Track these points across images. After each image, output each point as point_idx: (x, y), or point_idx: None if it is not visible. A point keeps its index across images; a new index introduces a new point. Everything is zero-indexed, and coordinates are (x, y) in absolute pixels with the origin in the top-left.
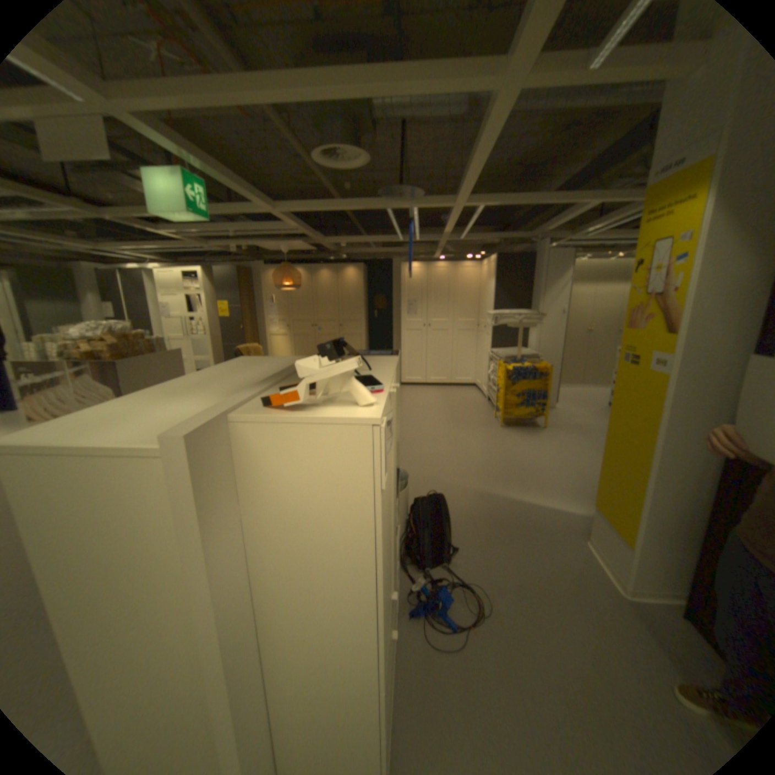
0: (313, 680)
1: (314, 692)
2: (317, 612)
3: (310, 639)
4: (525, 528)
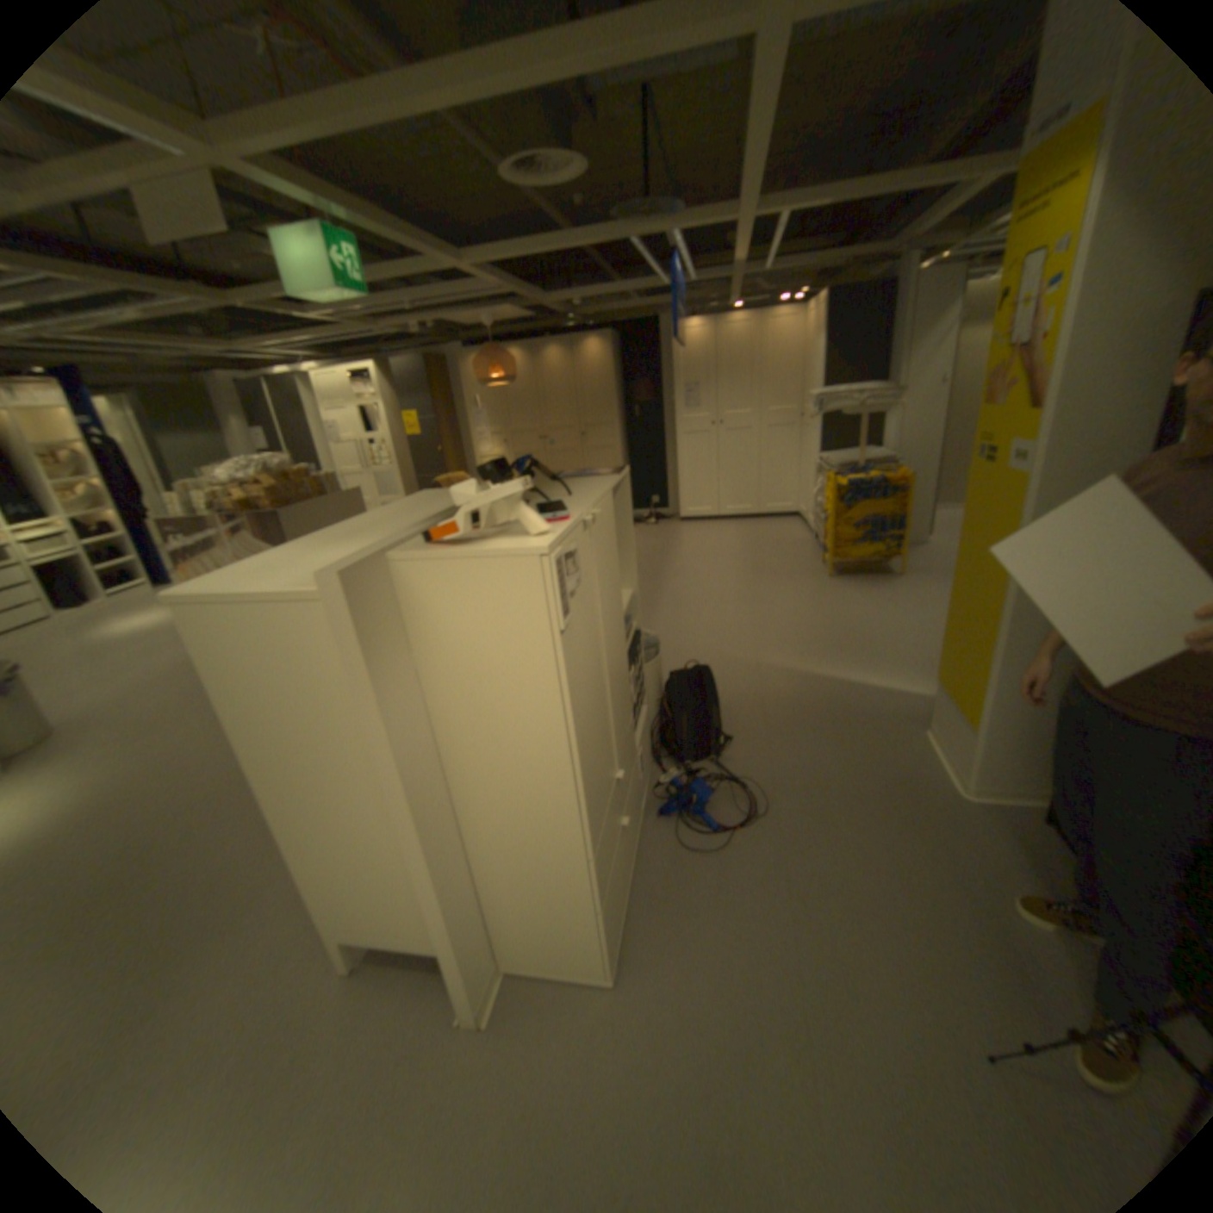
0: (517, 844)
1: (520, 857)
2: (511, 769)
3: (507, 800)
4: (839, 713)
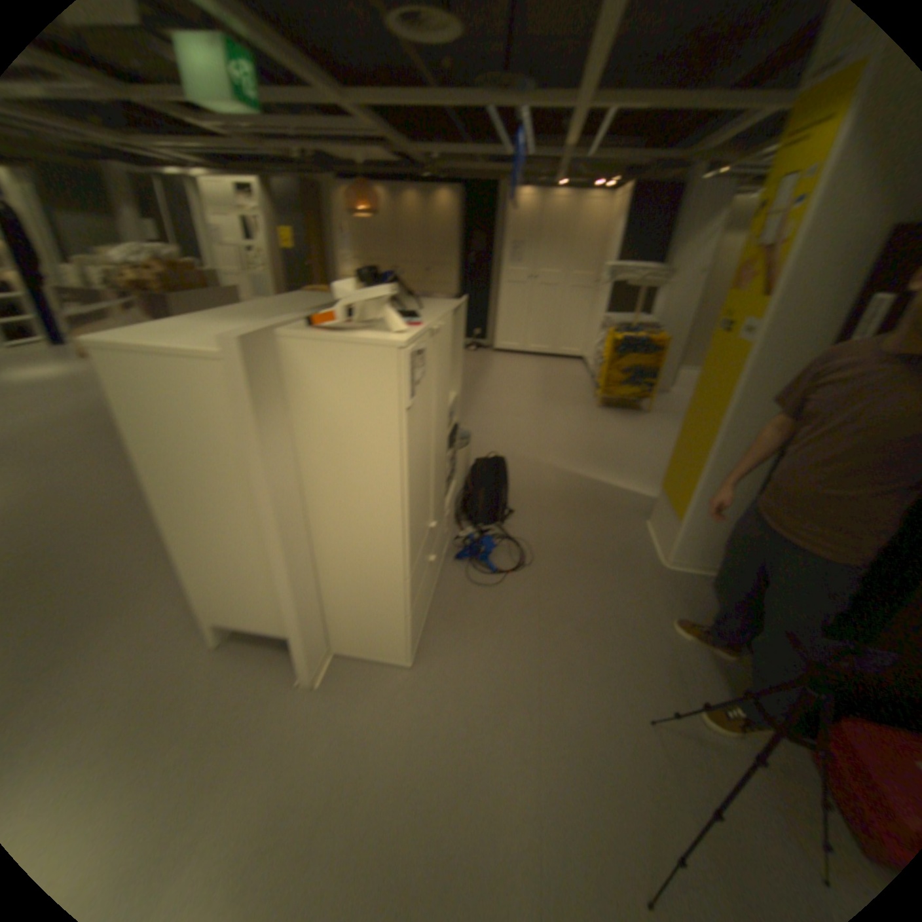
0: (356, 561)
1: (357, 571)
2: (358, 507)
3: (353, 529)
4: (591, 502)
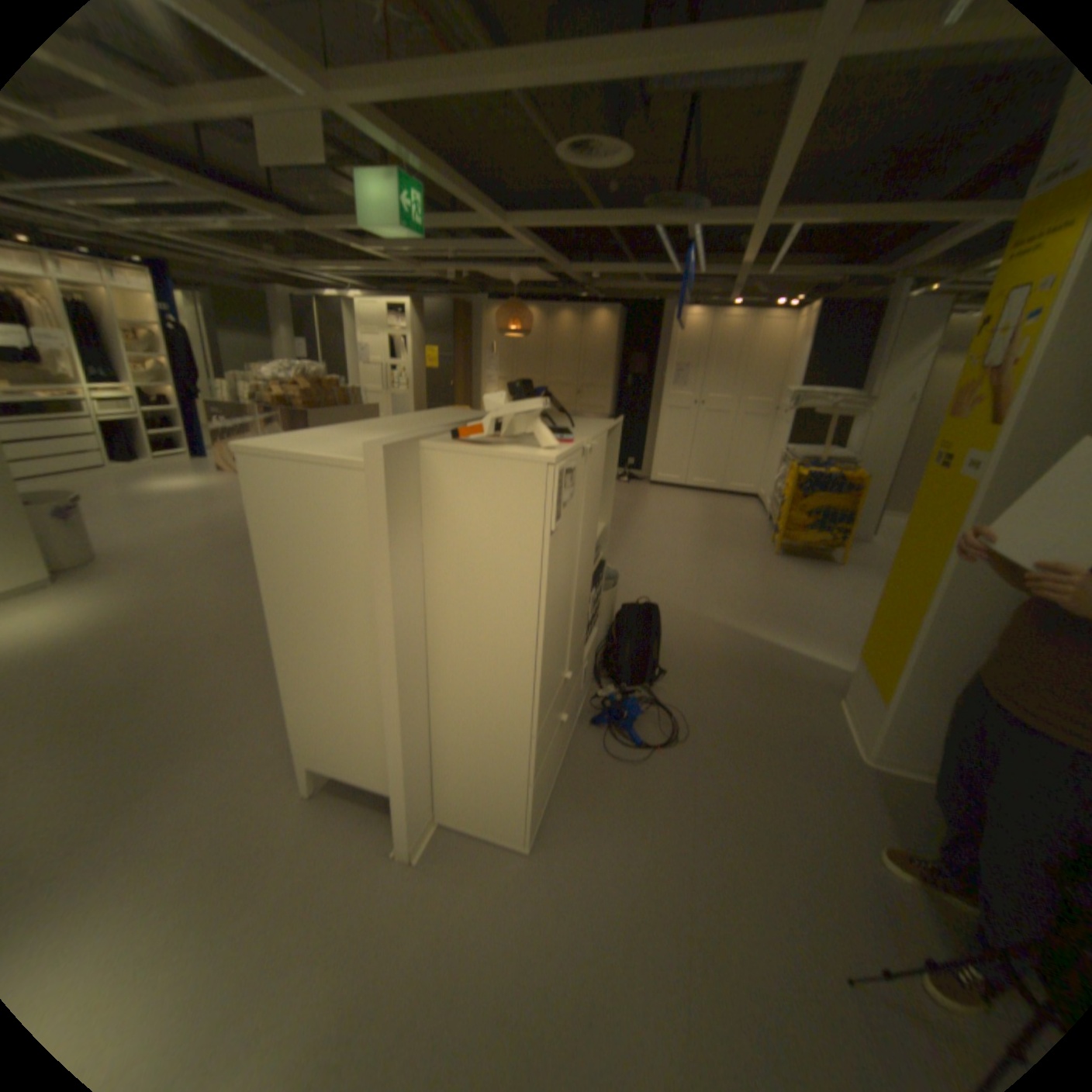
0: (473, 710)
1: (473, 722)
2: (483, 644)
3: (474, 670)
4: (764, 670)
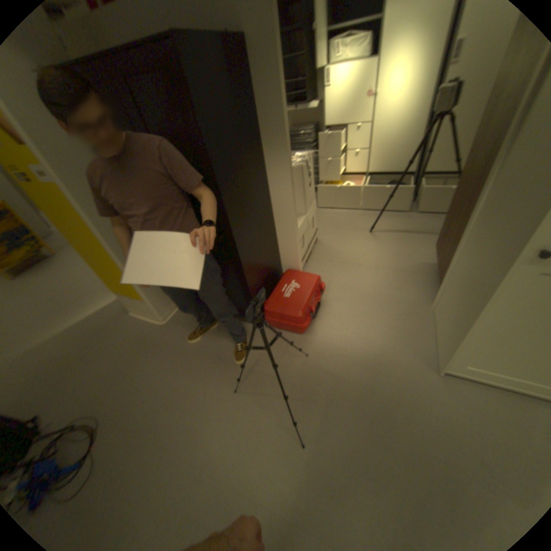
0: None
1: None
2: None
3: None
4: (86, 340)
